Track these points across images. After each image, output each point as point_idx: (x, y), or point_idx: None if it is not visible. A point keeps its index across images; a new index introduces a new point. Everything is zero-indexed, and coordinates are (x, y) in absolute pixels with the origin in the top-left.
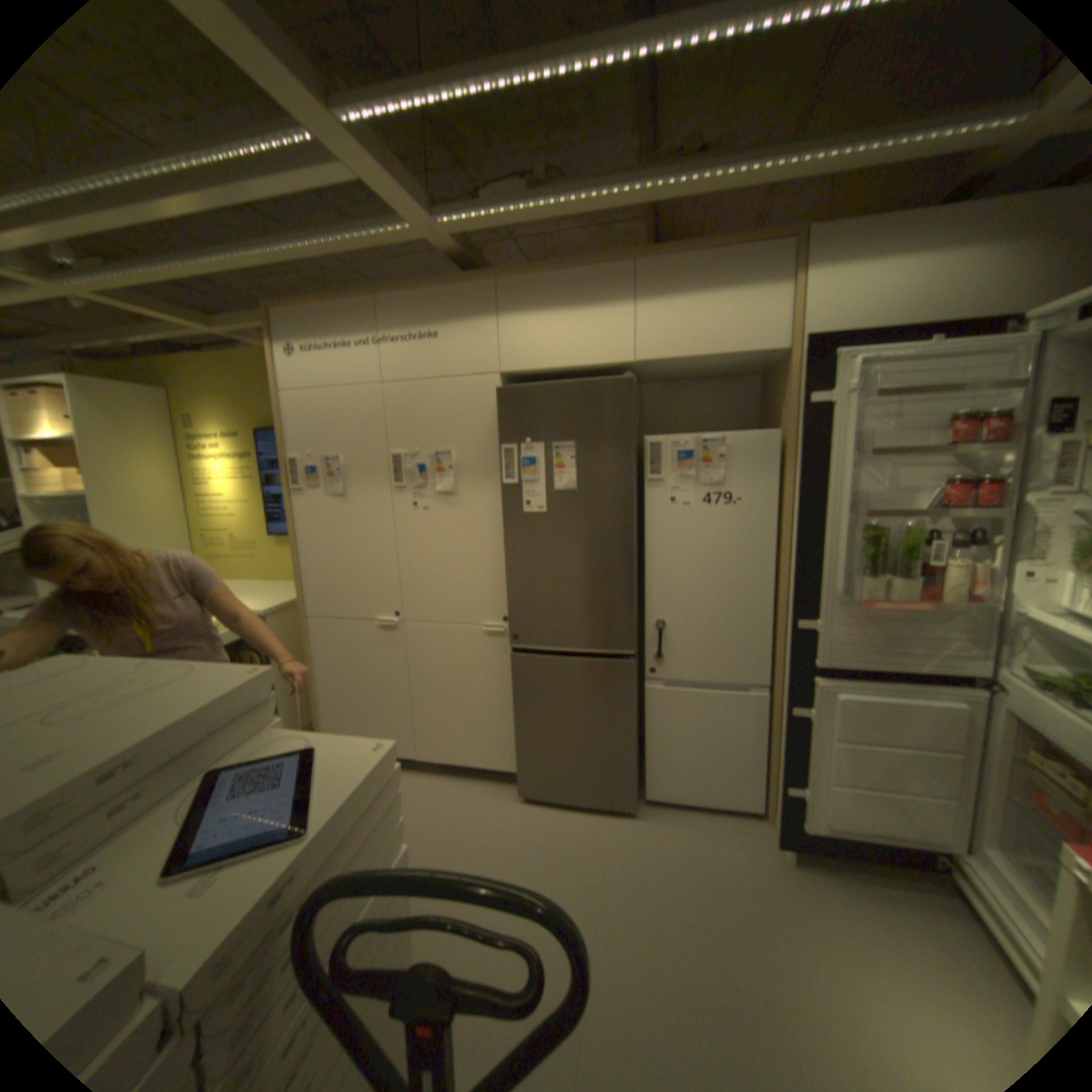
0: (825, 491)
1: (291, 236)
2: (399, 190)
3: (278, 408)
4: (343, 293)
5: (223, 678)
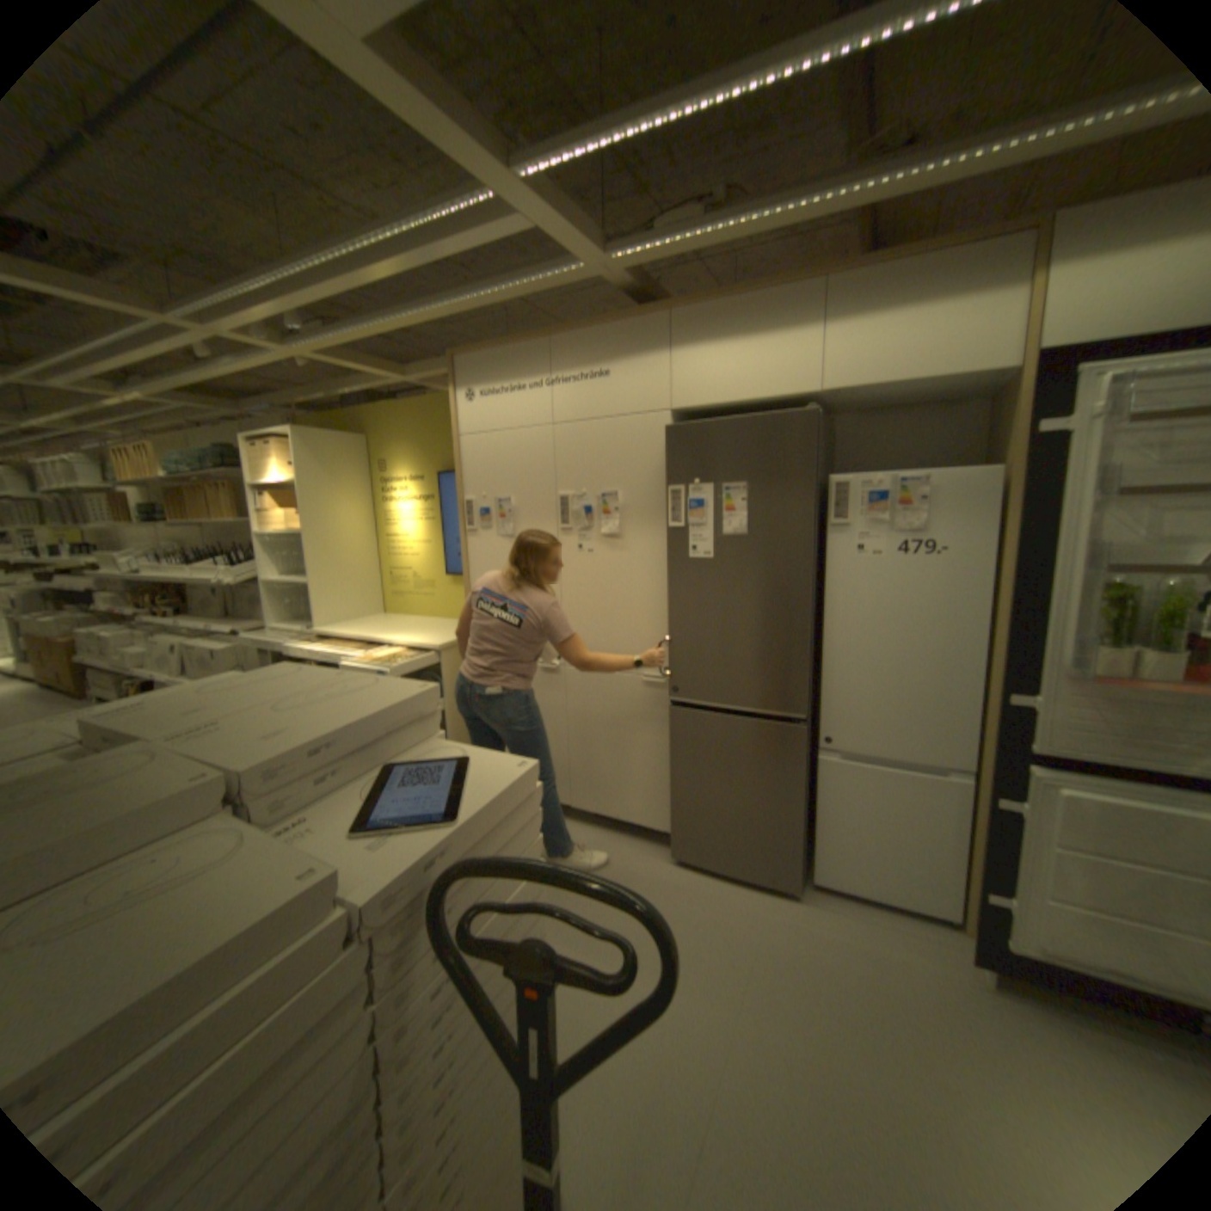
0: (1055, 541)
1: (475, 287)
2: (573, 233)
3: (459, 453)
4: (520, 338)
5: (400, 693)
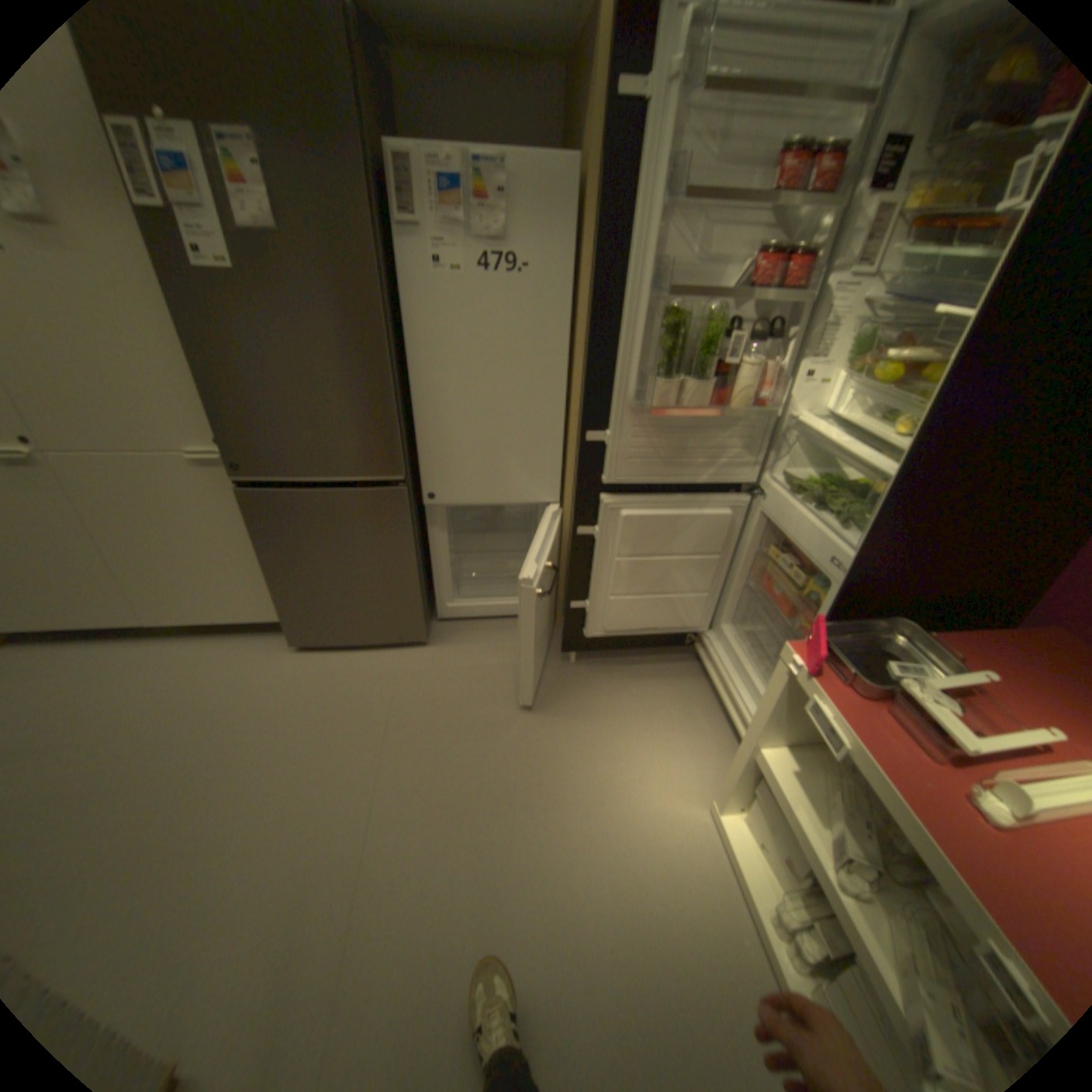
0: (626, 256)
1: None
2: None
3: None
4: None
5: None
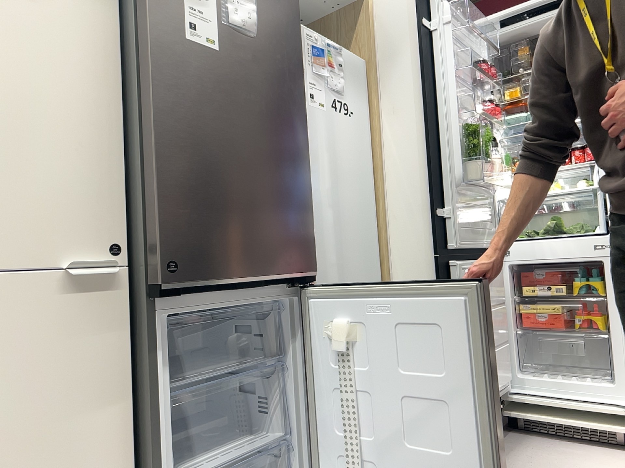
0: (435, 98)
1: None
2: None
3: None
4: None
5: None
